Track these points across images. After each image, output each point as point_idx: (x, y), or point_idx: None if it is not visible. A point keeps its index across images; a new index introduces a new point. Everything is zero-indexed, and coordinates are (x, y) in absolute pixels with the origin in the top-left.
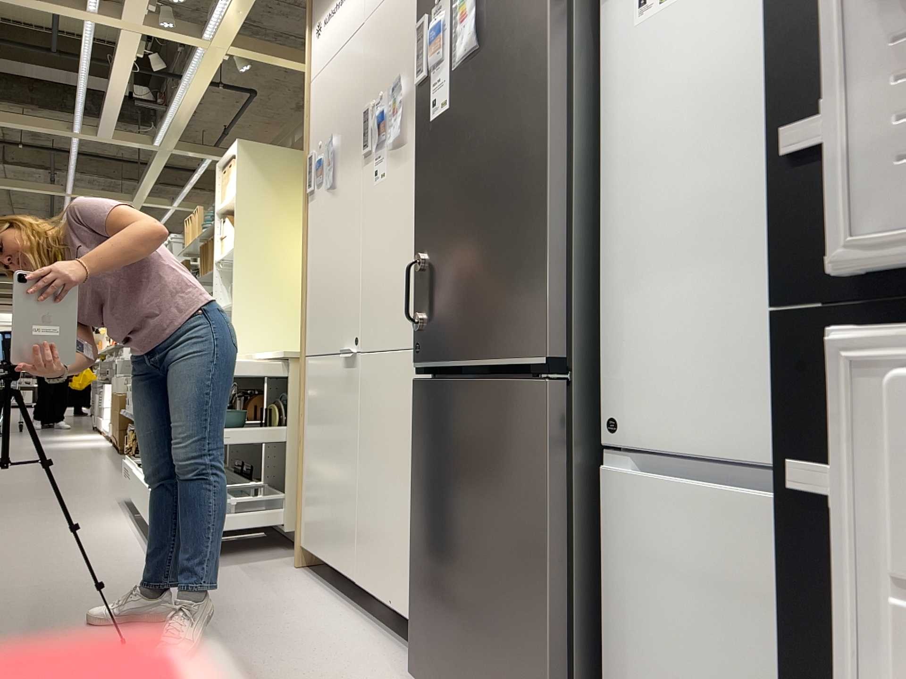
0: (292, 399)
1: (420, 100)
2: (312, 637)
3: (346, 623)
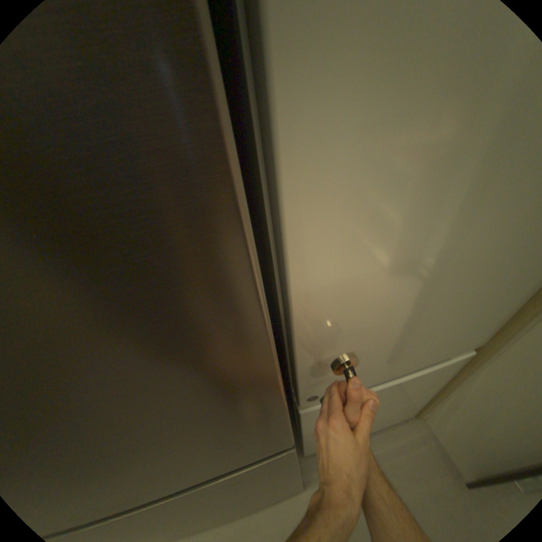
0: None
1: None
2: None
3: None
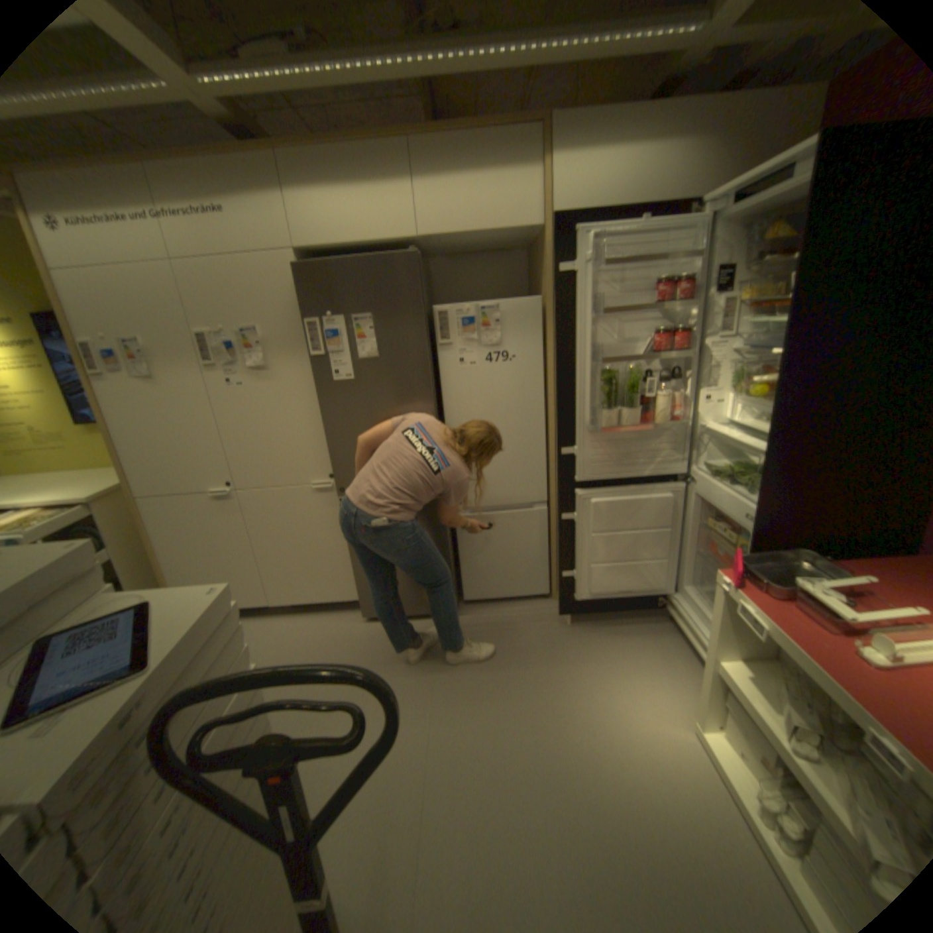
0: (105, 528)
1: (318, 365)
2: (281, 640)
3: (281, 624)
